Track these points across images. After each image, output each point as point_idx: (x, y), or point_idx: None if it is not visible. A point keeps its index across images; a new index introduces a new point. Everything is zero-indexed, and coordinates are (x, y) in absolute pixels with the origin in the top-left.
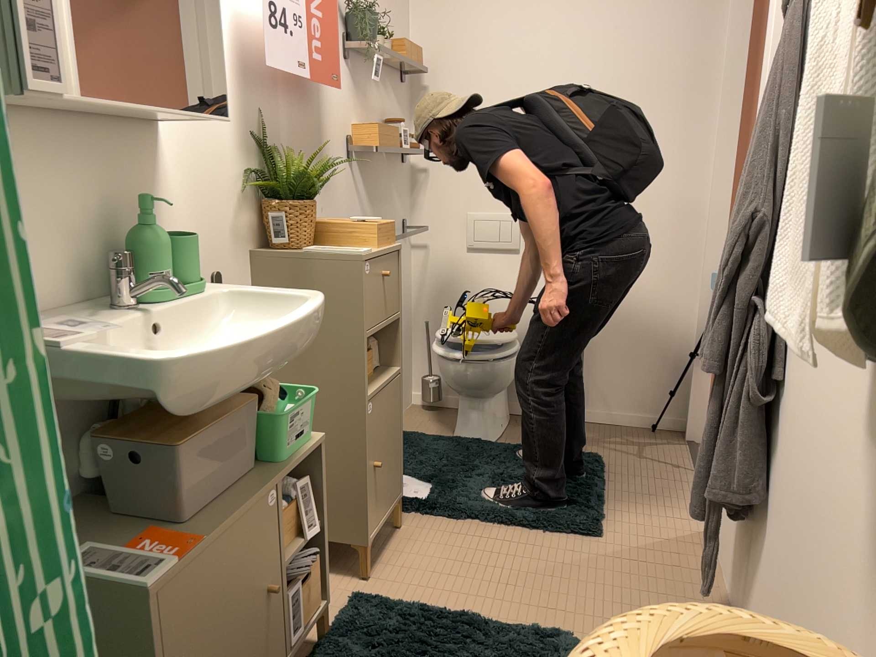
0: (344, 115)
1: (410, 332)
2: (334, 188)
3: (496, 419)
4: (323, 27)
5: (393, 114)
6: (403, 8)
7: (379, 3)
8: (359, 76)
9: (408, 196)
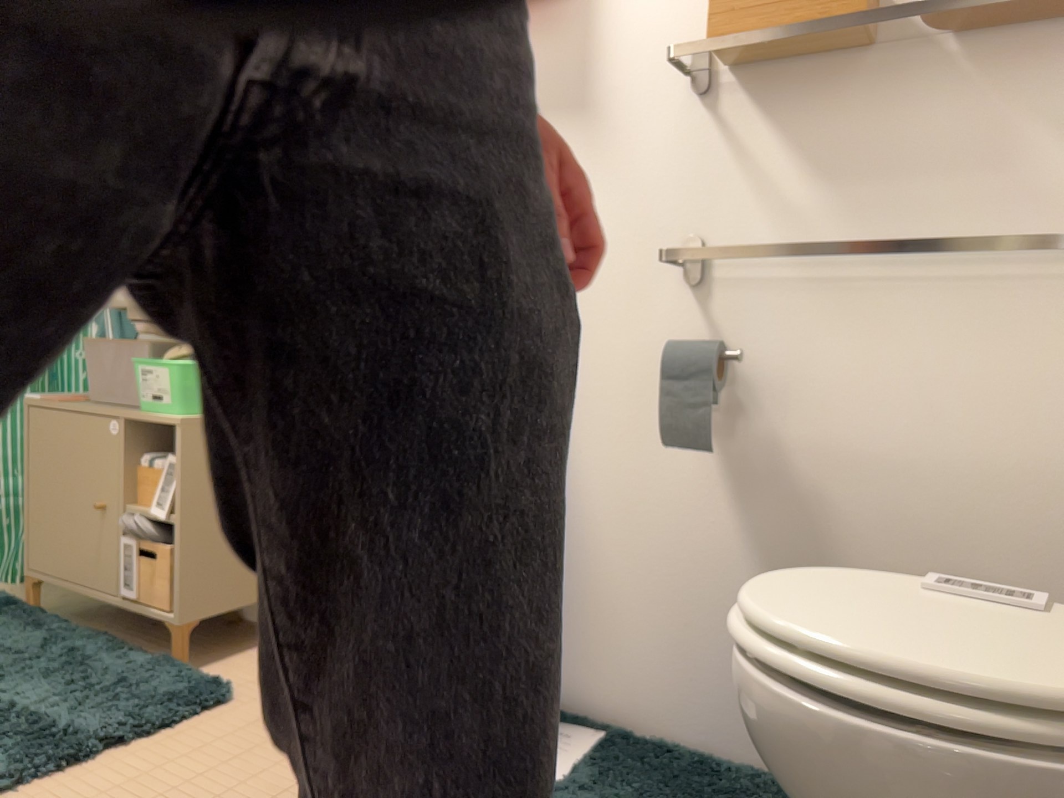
0: (679, 11)
1: None
2: (618, 157)
3: None
4: None
5: None
6: None
7: None
8: None
9: None
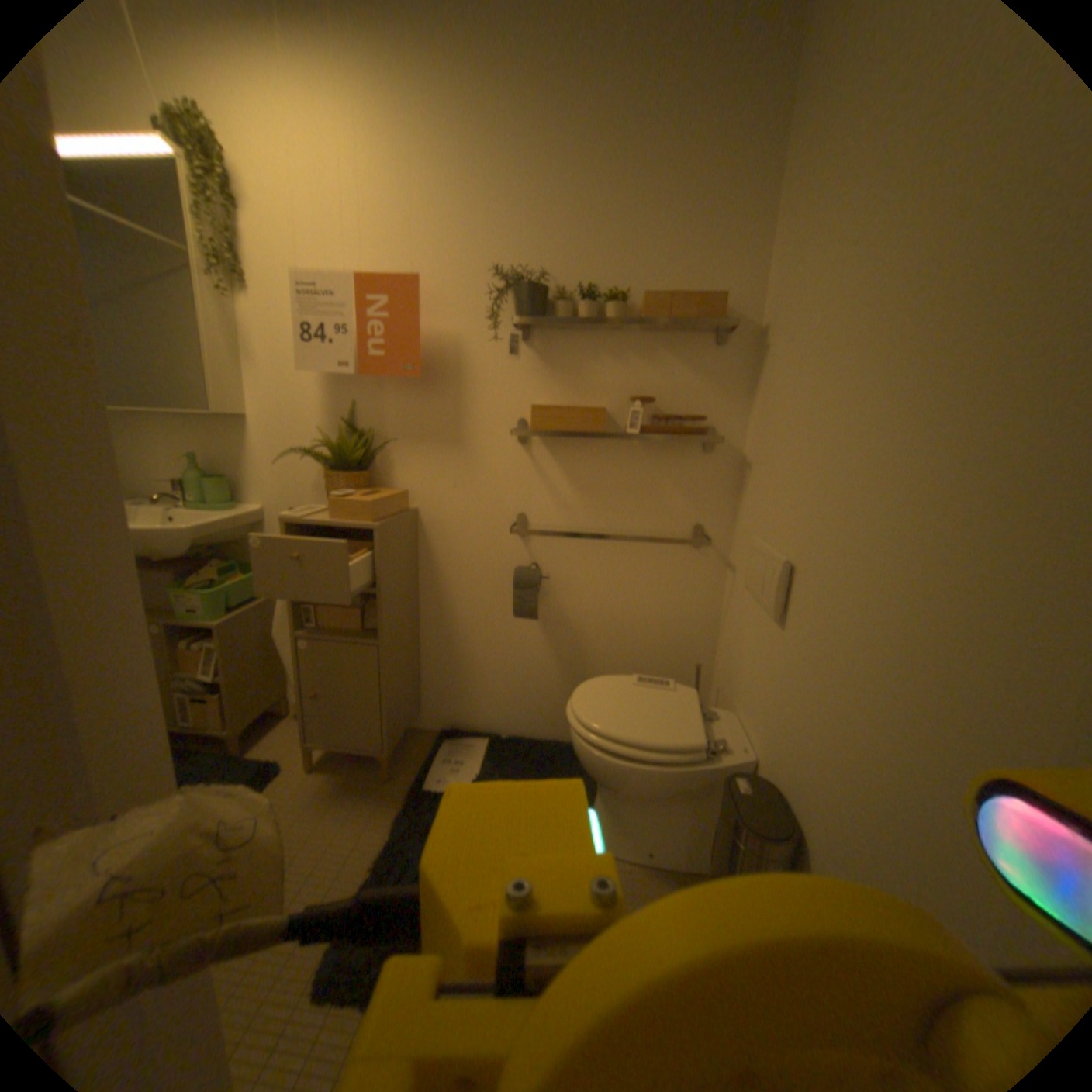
0: (513, 393)
1: (703, 668)
2: (481, 466)
3: (630, 830)
4: (386, 320)
5: (678, 383)
6: (750, 225)
7: (640, 244)
8: (563, 347)
9: (727, 494)
